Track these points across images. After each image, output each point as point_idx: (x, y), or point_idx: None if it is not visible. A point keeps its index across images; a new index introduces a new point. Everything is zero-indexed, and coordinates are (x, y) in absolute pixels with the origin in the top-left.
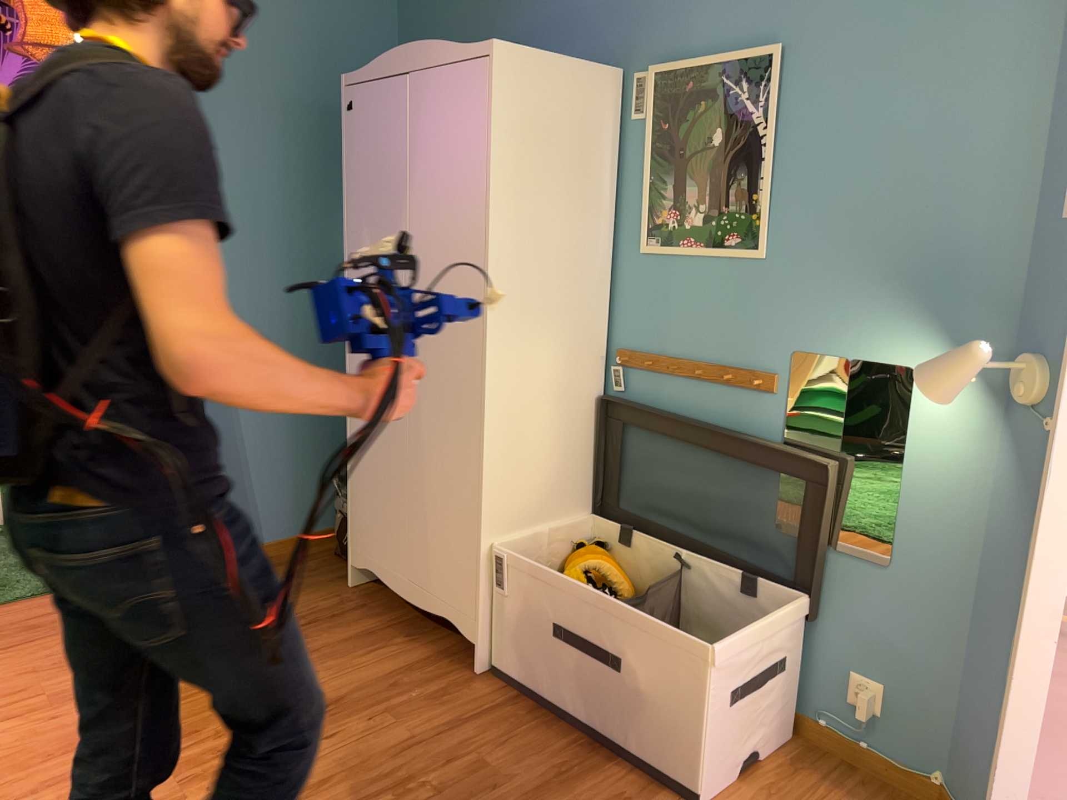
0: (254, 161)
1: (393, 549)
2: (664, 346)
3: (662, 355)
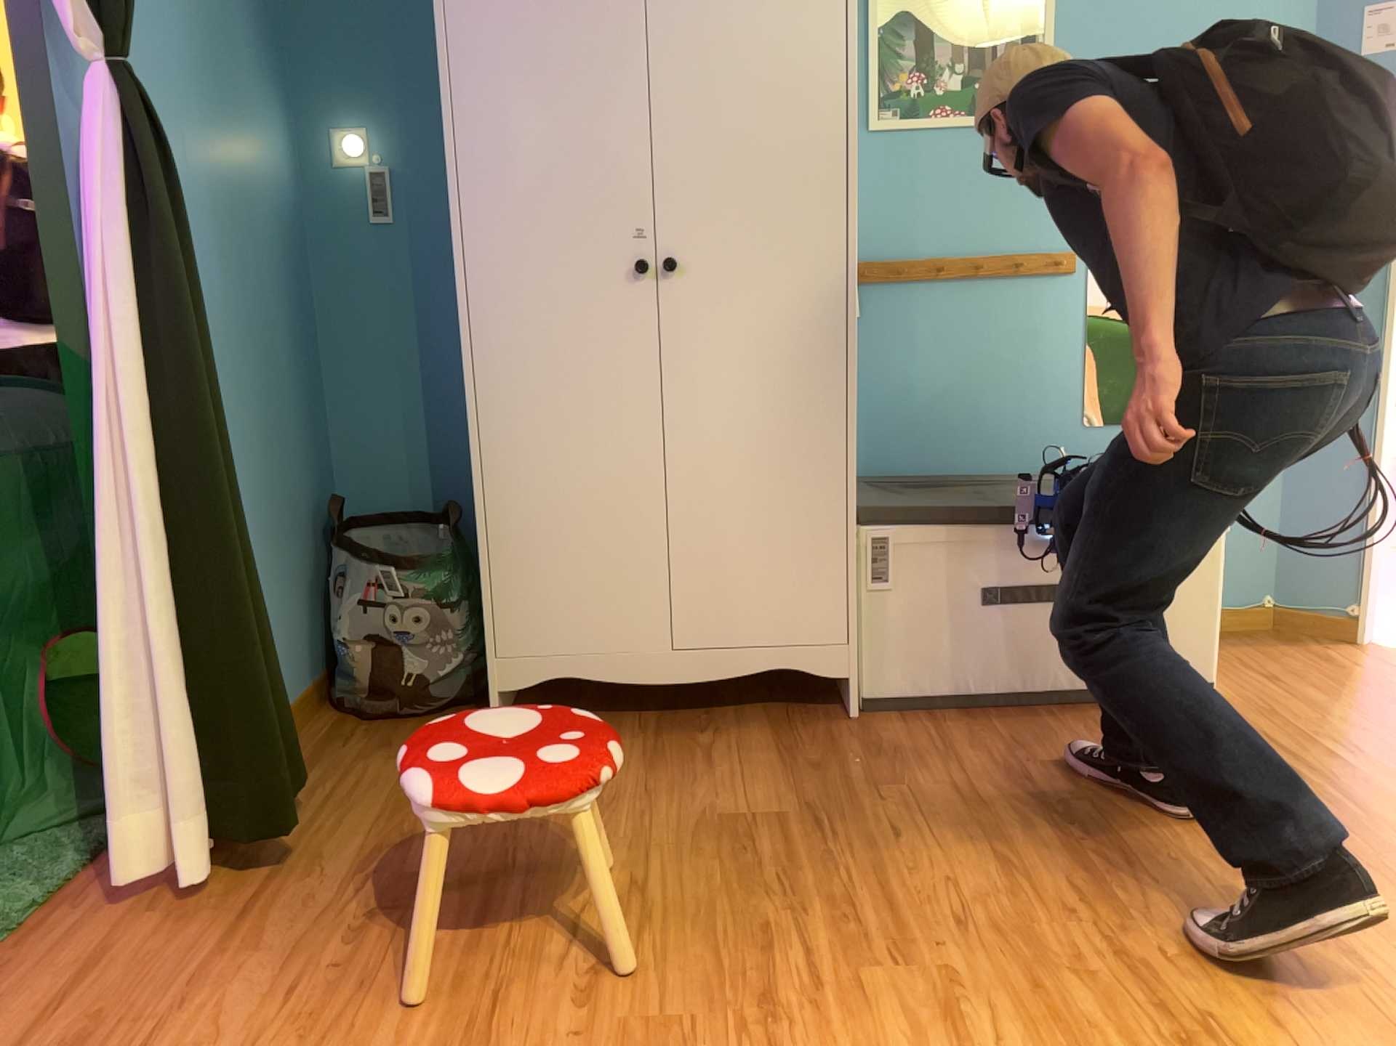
0: None
1: (632, 613)
2: (912, 248)
3: (912, 259)
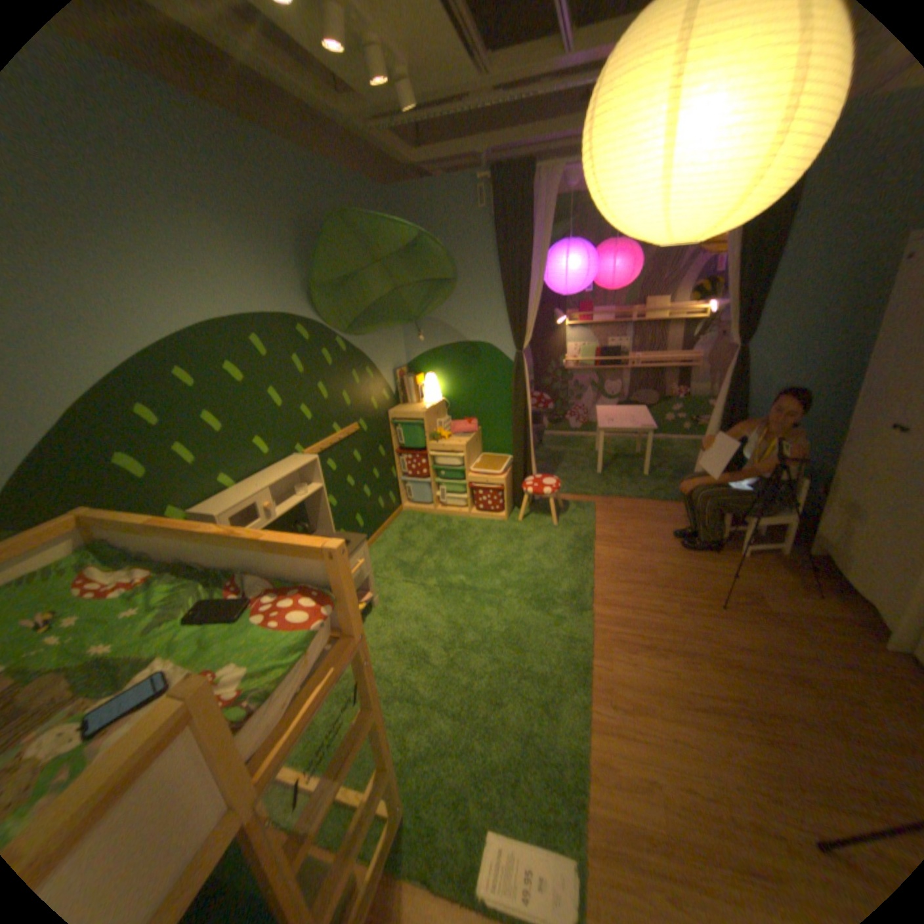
0: (818, 296)
1: (848, 550)
2: None
3: None
